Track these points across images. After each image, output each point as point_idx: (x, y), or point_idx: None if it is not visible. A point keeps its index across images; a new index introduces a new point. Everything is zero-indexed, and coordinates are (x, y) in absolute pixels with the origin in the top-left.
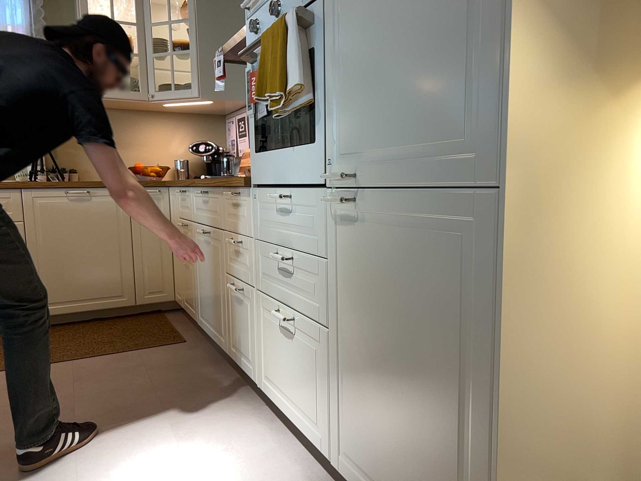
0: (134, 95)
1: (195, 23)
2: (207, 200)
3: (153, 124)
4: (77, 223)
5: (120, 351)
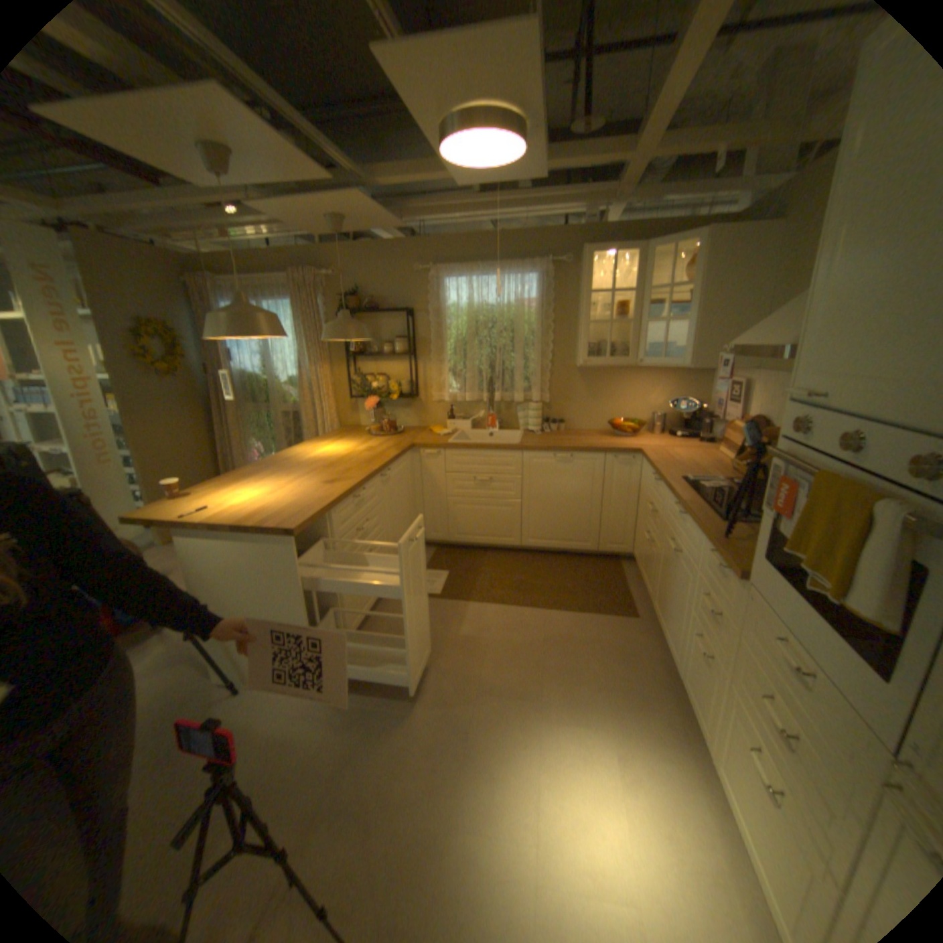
0: (621, 361)
1: (699, 281)
2: (684, 520)
3: (636, 377)
4: (559, 480)
5: (580, 610)
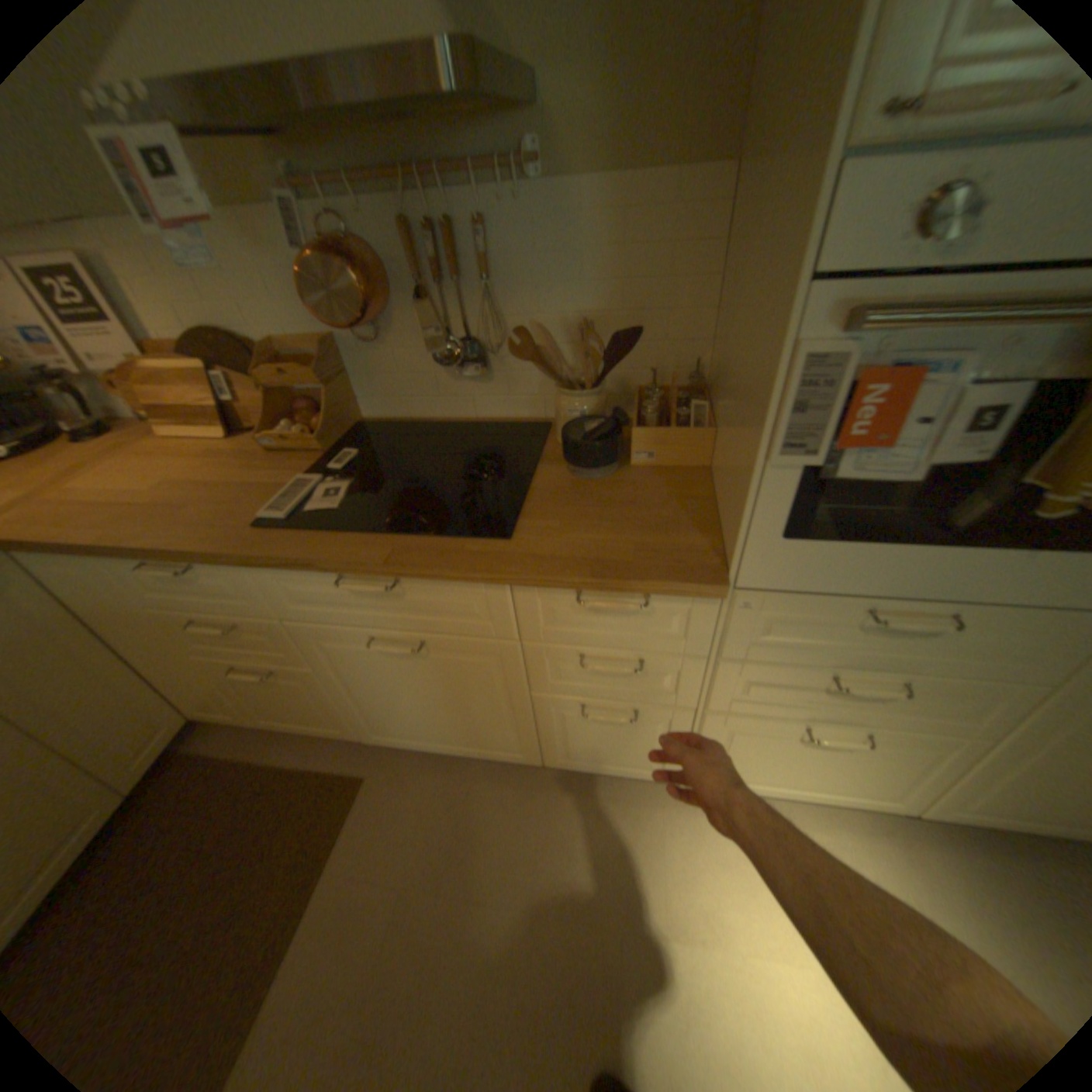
0: None
1: None
2: (393, 591)
3: None
4: None
5: (294, 906)
